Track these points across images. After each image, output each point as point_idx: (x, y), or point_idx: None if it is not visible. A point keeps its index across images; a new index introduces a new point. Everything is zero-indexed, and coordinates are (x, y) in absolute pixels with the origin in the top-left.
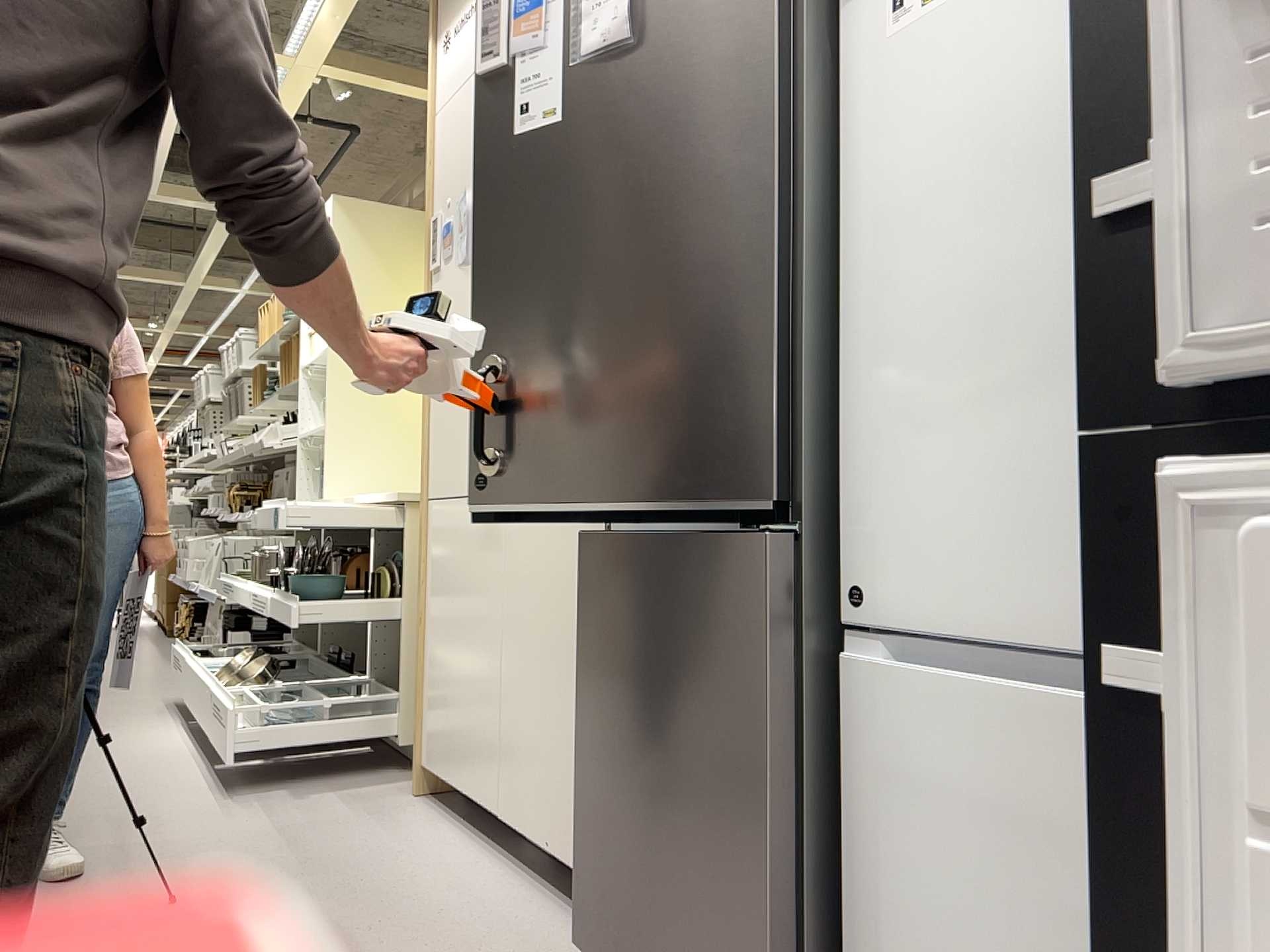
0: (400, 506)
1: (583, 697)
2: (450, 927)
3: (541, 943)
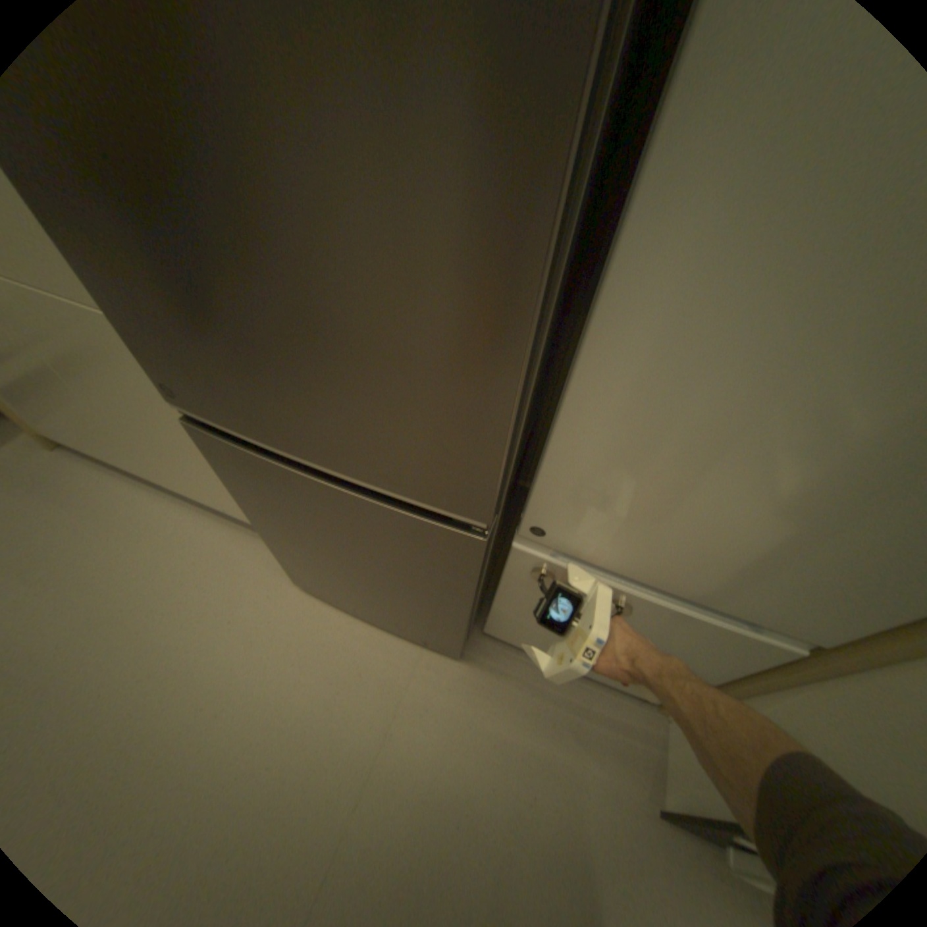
0: None
1: (251, 511)
2: (196, 587)
3: (263, 572)
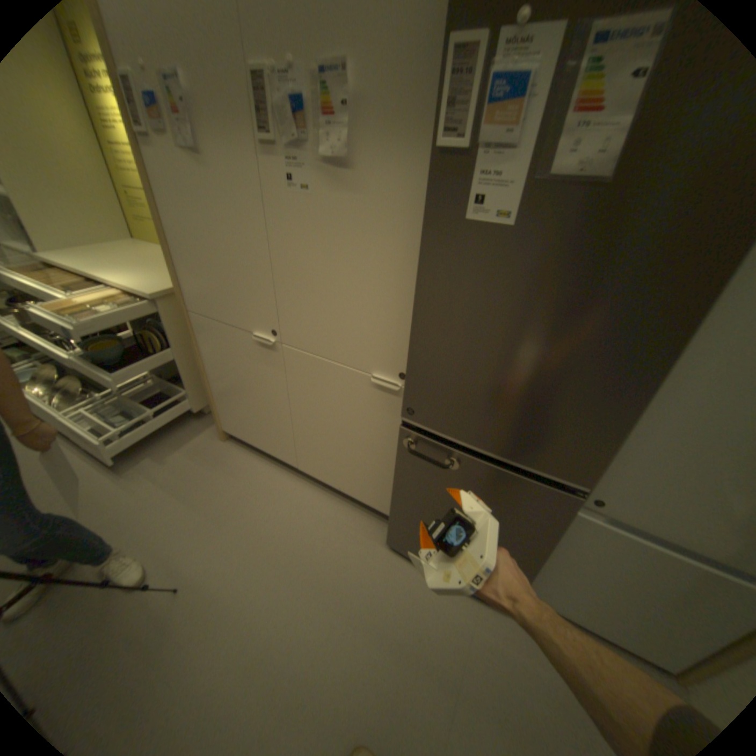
0: (148, 295)
1: (400, 484)
2: (320, 540)
3: (362, 534)
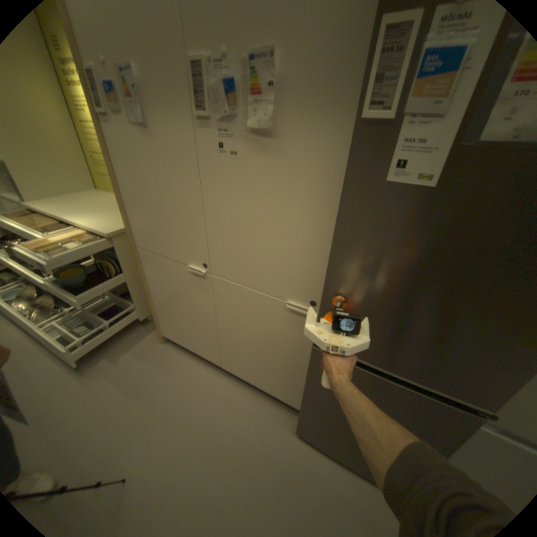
0: (105, 233)
1: (310, 390)
2: (241, 430)
3: (275, 424)
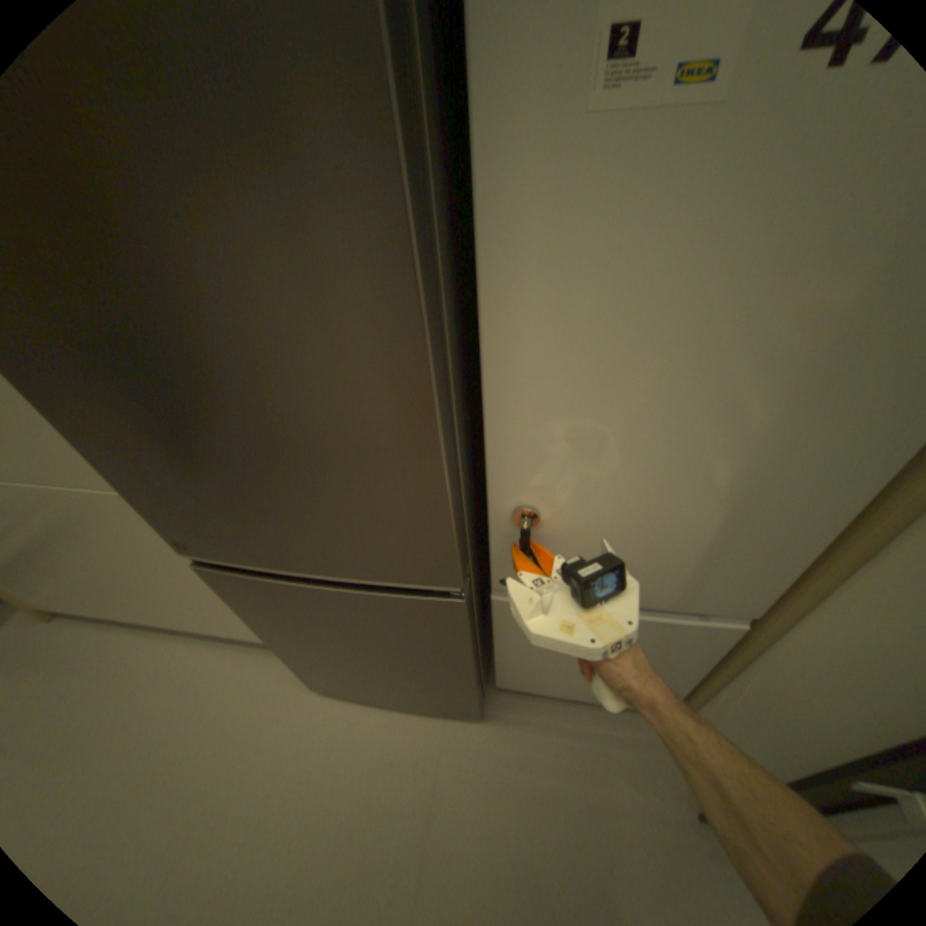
0: None
1: (260, 630)
2: (215, 721)
3: (277, 687)
